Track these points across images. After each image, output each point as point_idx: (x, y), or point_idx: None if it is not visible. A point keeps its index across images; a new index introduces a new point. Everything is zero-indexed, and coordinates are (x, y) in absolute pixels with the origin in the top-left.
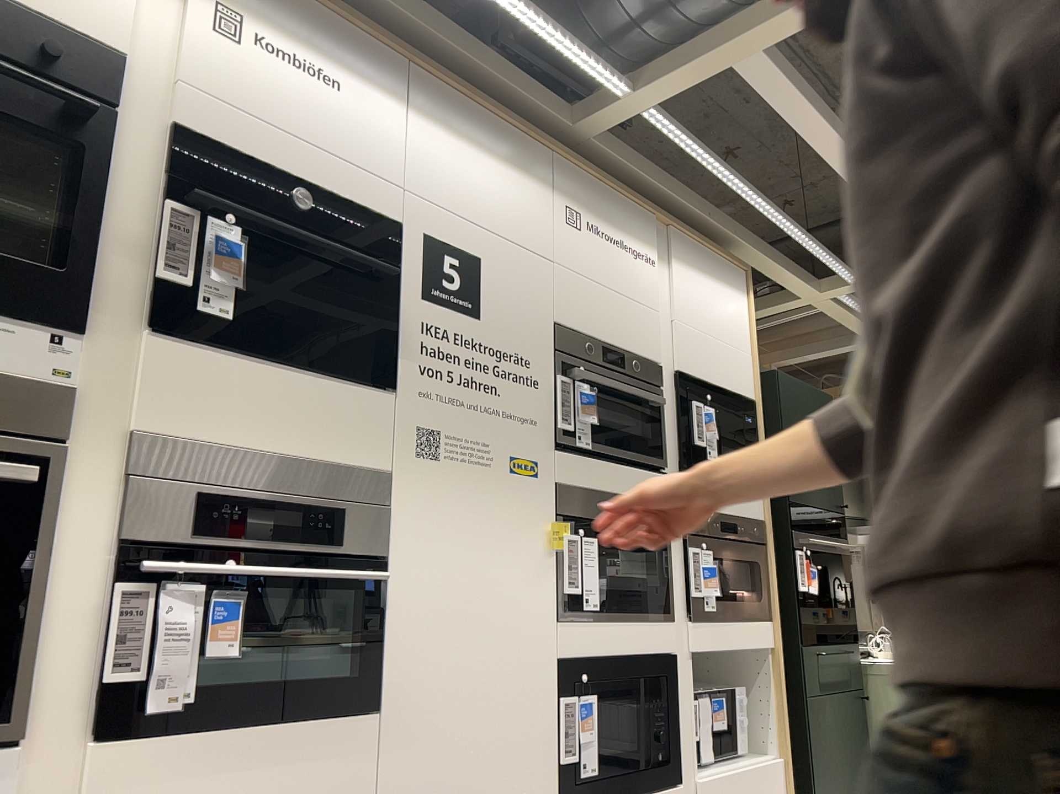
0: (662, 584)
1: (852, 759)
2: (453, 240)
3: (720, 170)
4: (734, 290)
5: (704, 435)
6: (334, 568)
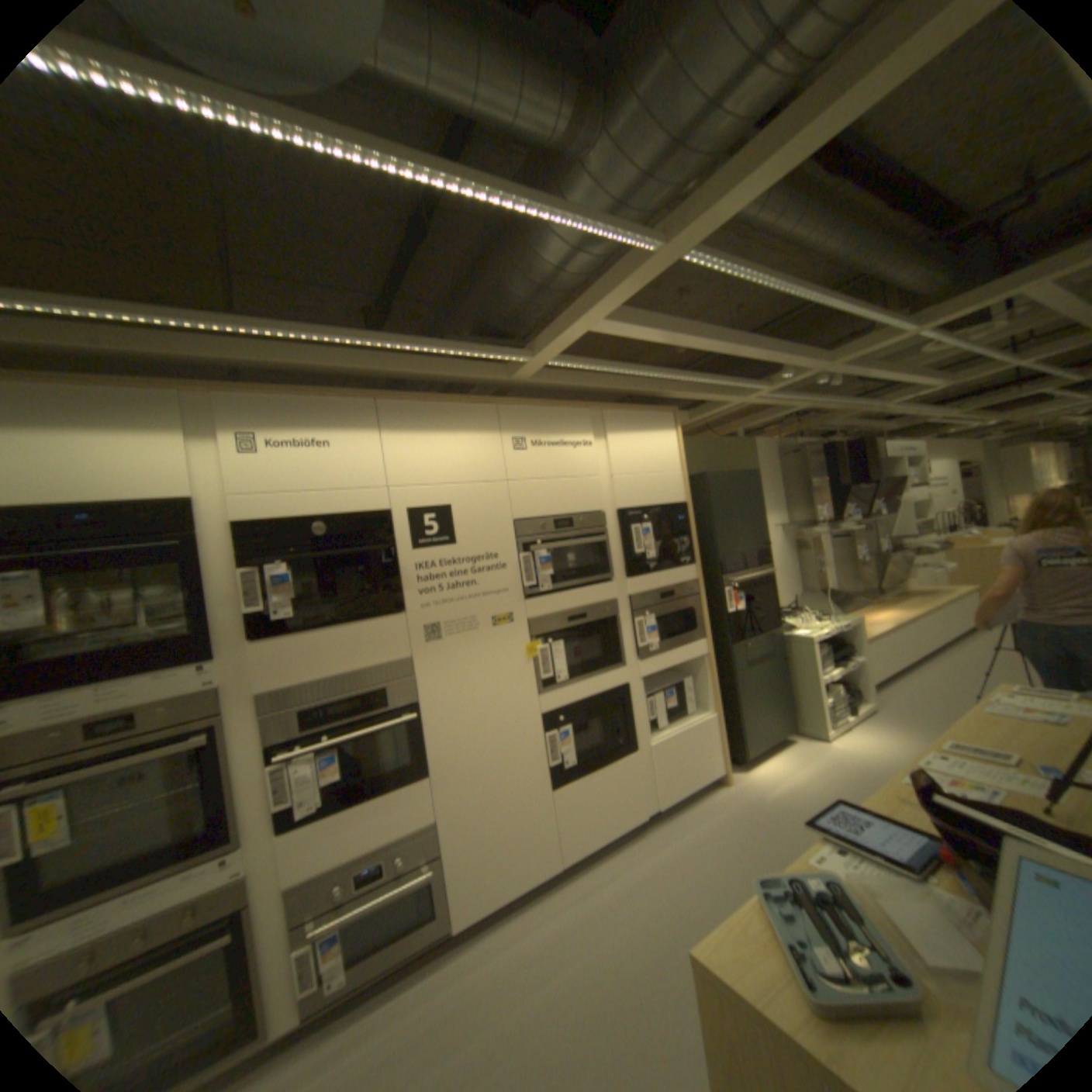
0: (614, 648)
1: (776, 698)
2: (428, 504)
3: (626, 369)
4: (664, 431)
5: (641, 546)
6: (385, 719)
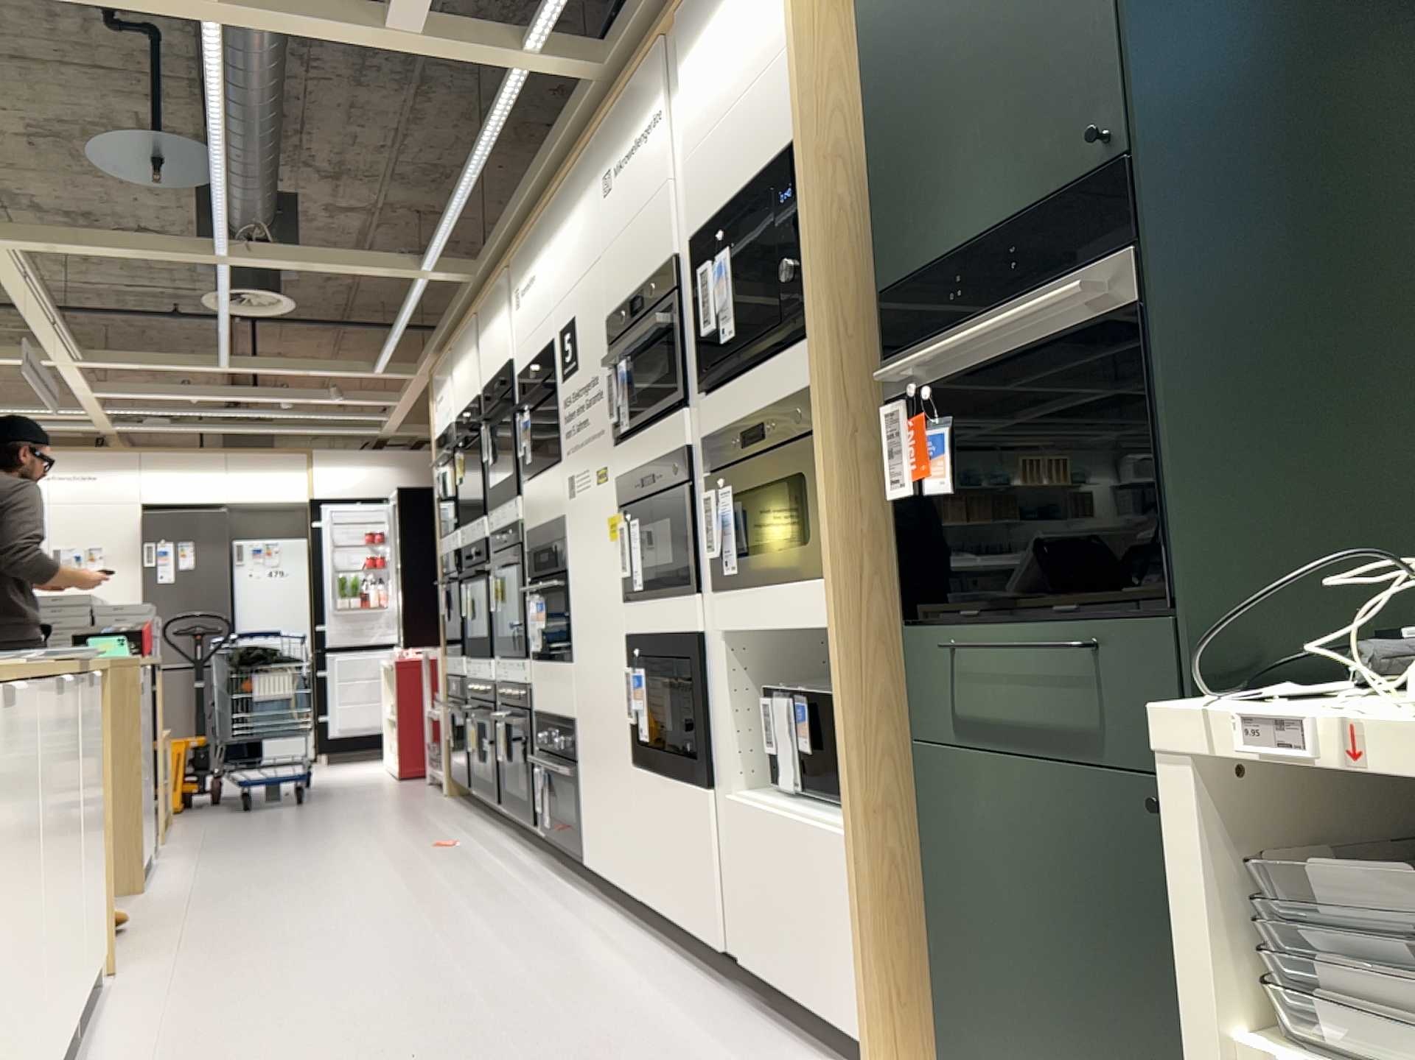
0: (686, 551)
1: (1129, 981)
2: (566, 319)
3: None
4: None
5: (713, 312)
6: (556, 580)
